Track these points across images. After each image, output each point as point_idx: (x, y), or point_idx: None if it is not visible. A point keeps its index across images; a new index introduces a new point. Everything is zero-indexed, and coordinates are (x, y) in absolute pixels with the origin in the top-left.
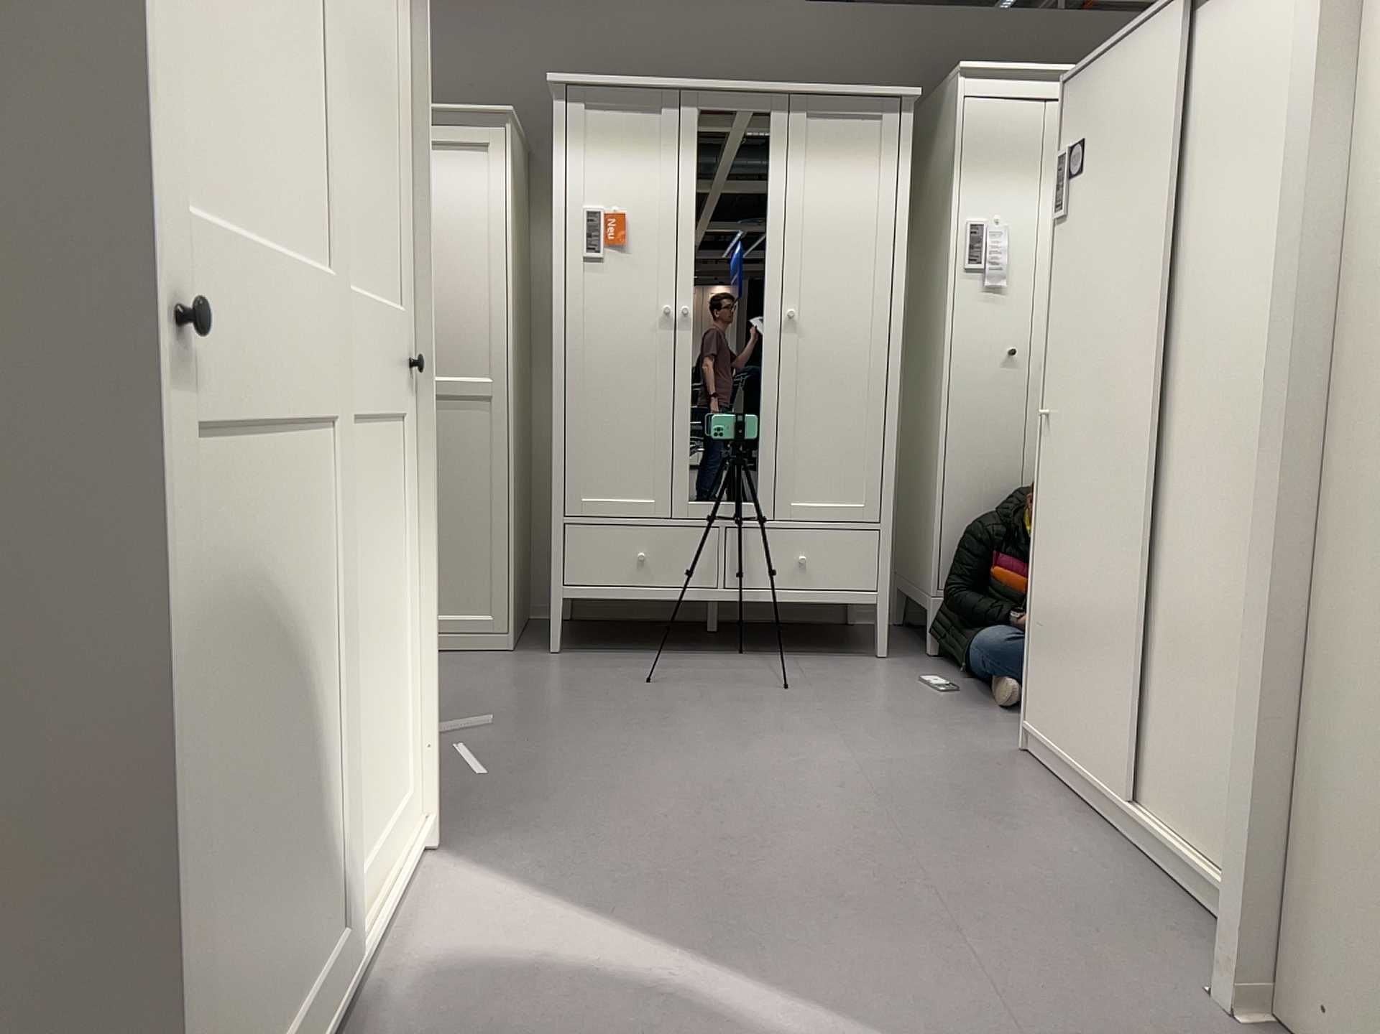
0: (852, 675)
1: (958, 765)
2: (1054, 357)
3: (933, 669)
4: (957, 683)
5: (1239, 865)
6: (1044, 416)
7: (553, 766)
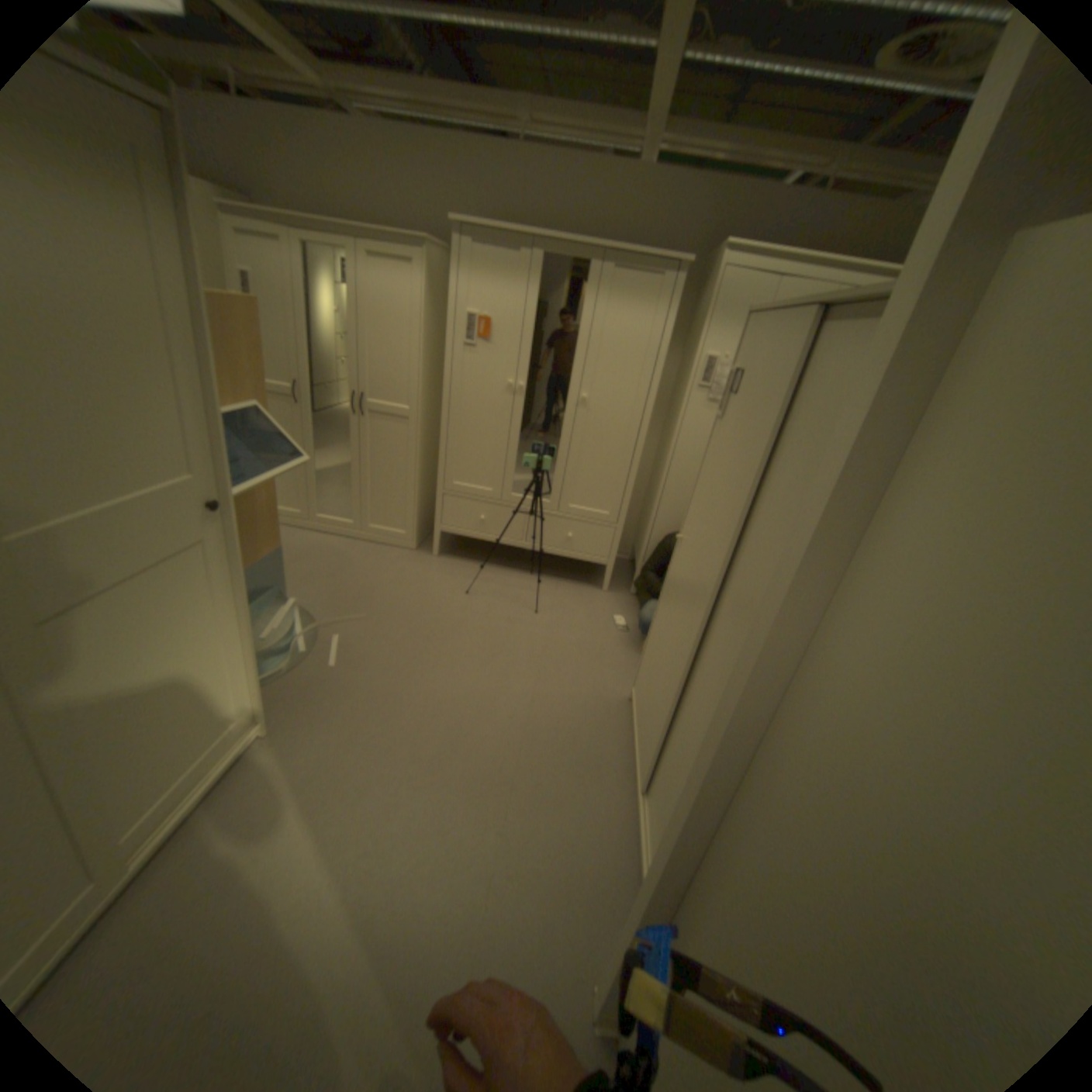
0: (578, 606)
1: (587, 705)
2: (692, 507)
3: (624, 609)
4: (630, 625)
5: (613, 961)
6: (679, 538)
7: (374, 662)
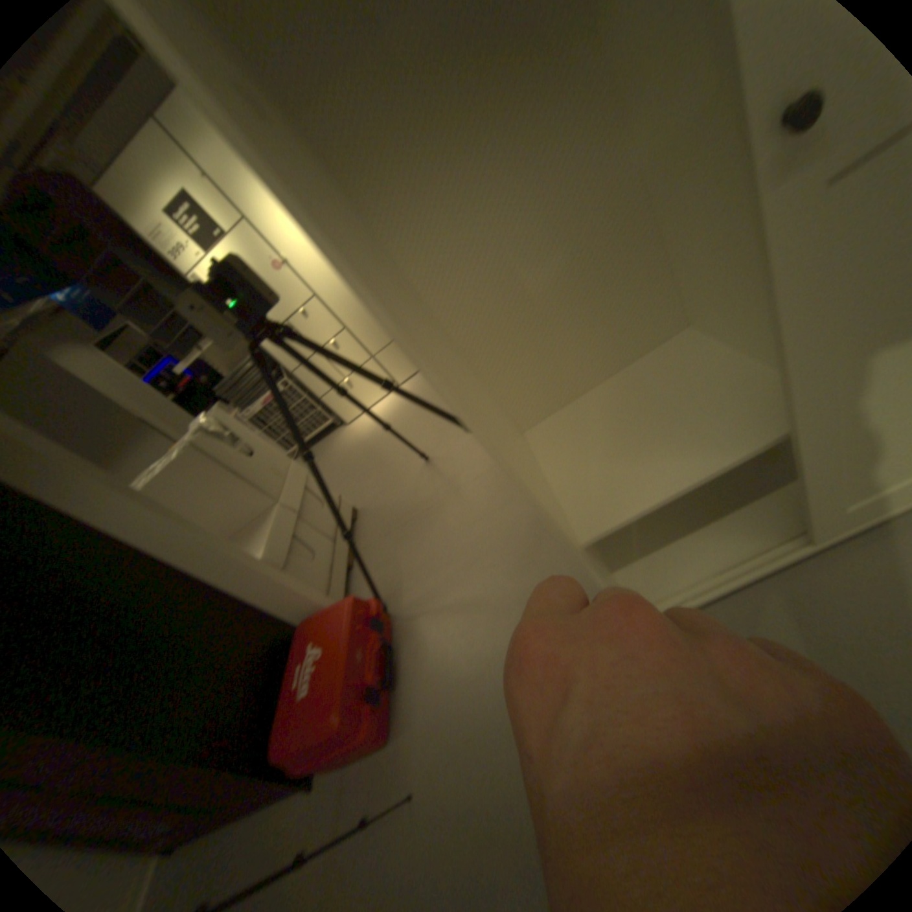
0: None
1: None
2: None
3: None
4: None
5: None
6: None
7: None
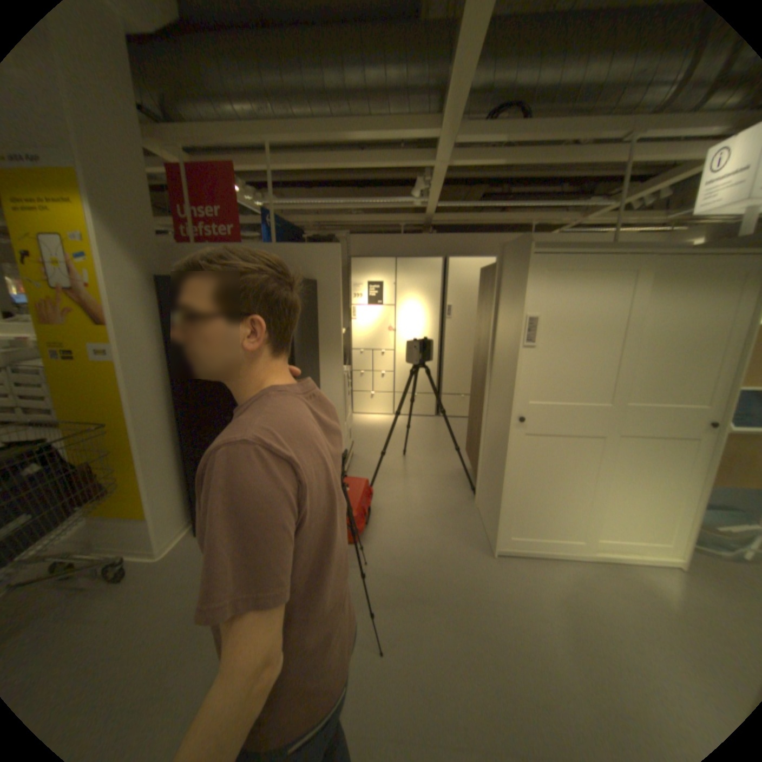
0: None
1: None
2: None
3: None
4: None
5: None
6: None
7: None
